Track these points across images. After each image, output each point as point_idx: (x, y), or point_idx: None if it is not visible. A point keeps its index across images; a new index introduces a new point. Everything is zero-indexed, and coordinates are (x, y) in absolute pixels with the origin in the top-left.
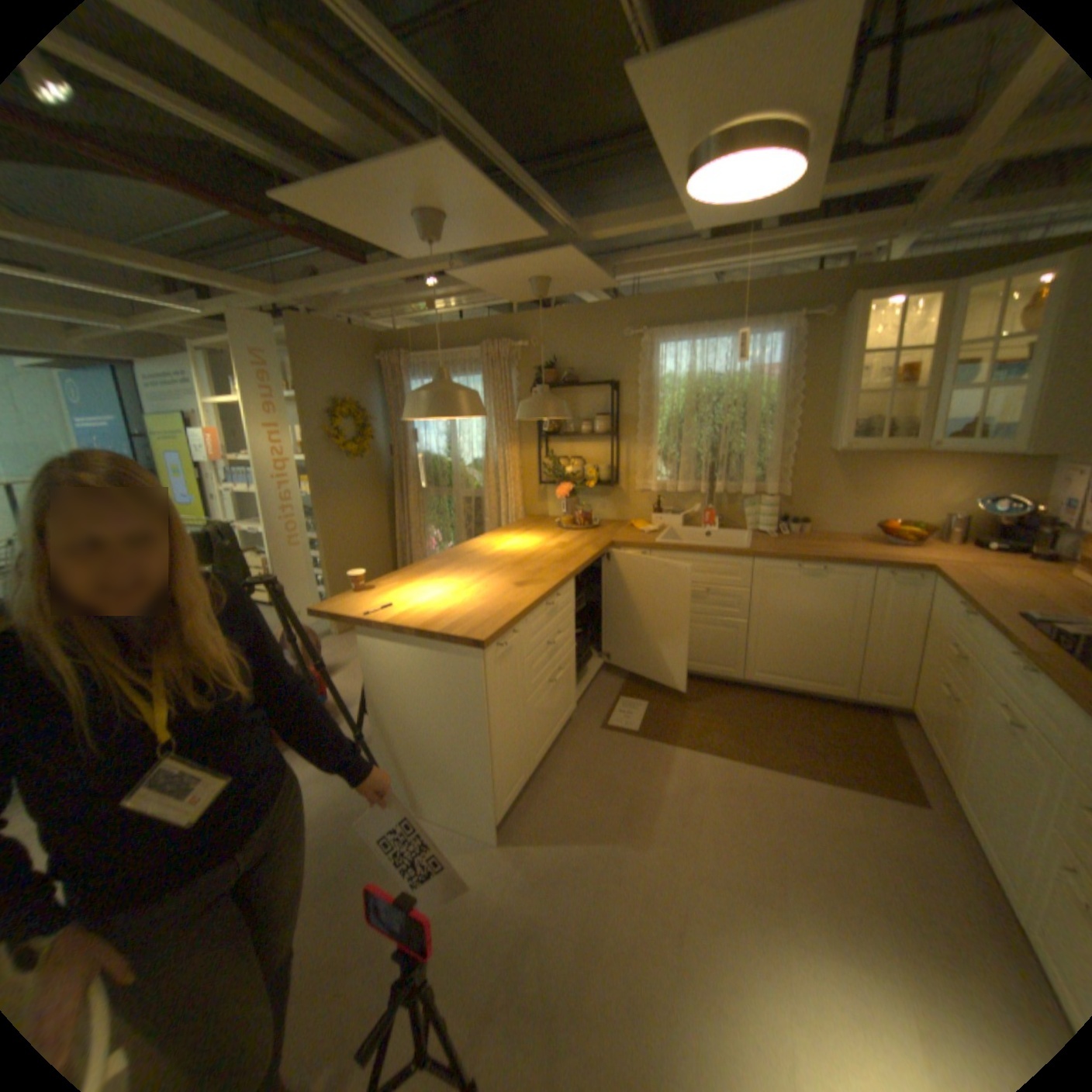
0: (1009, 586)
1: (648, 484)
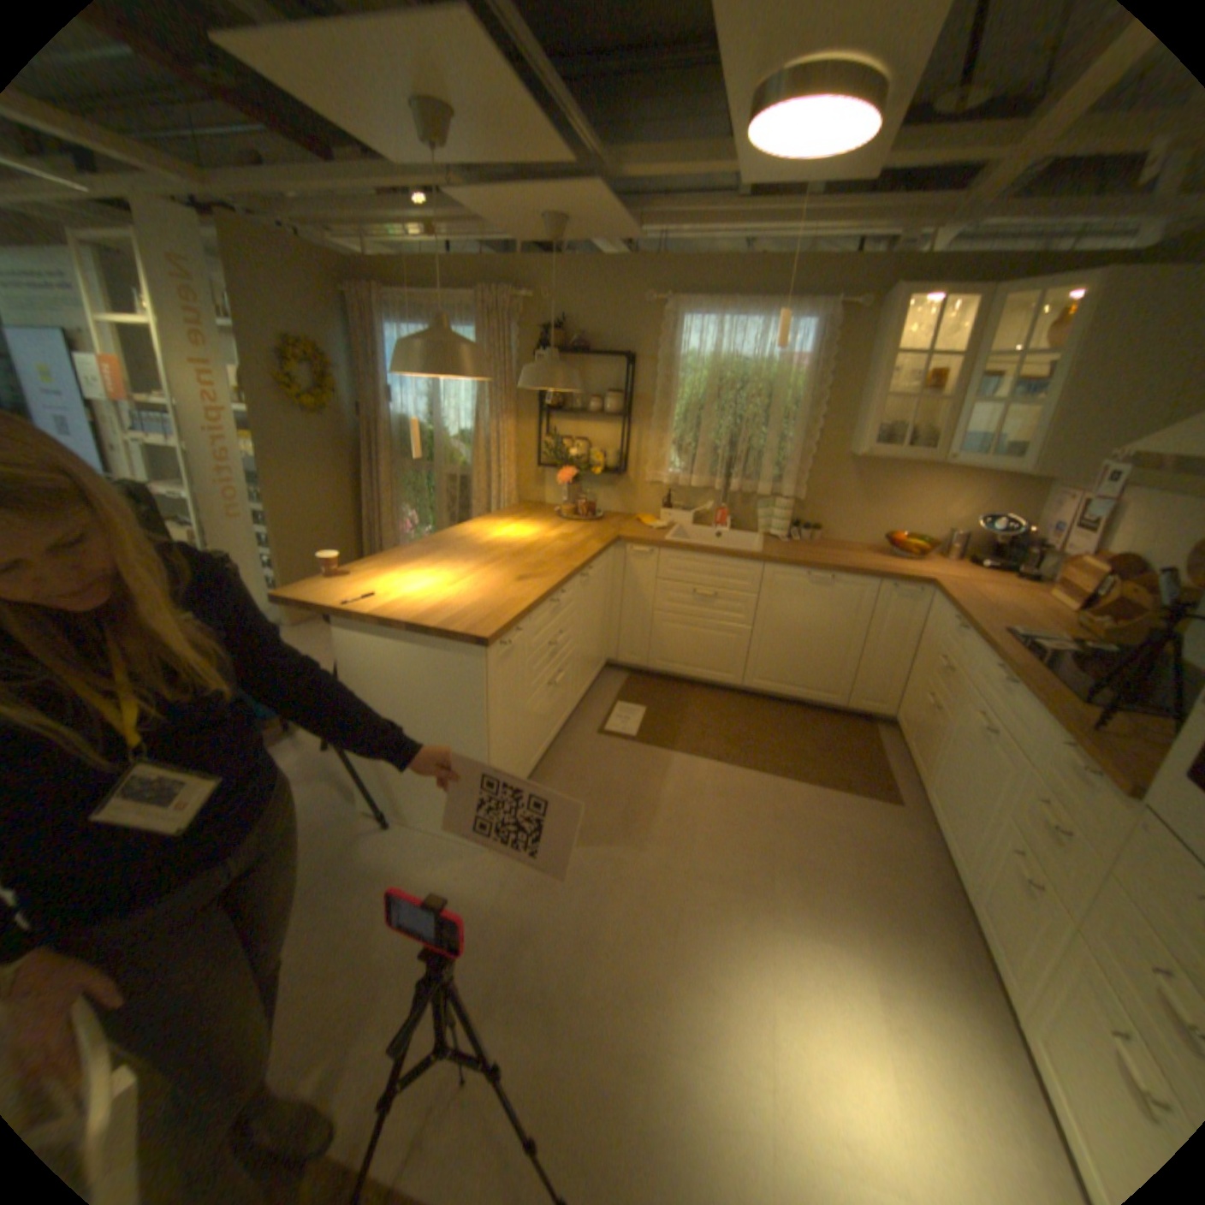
0: (998, 603)
1: (659, 476)
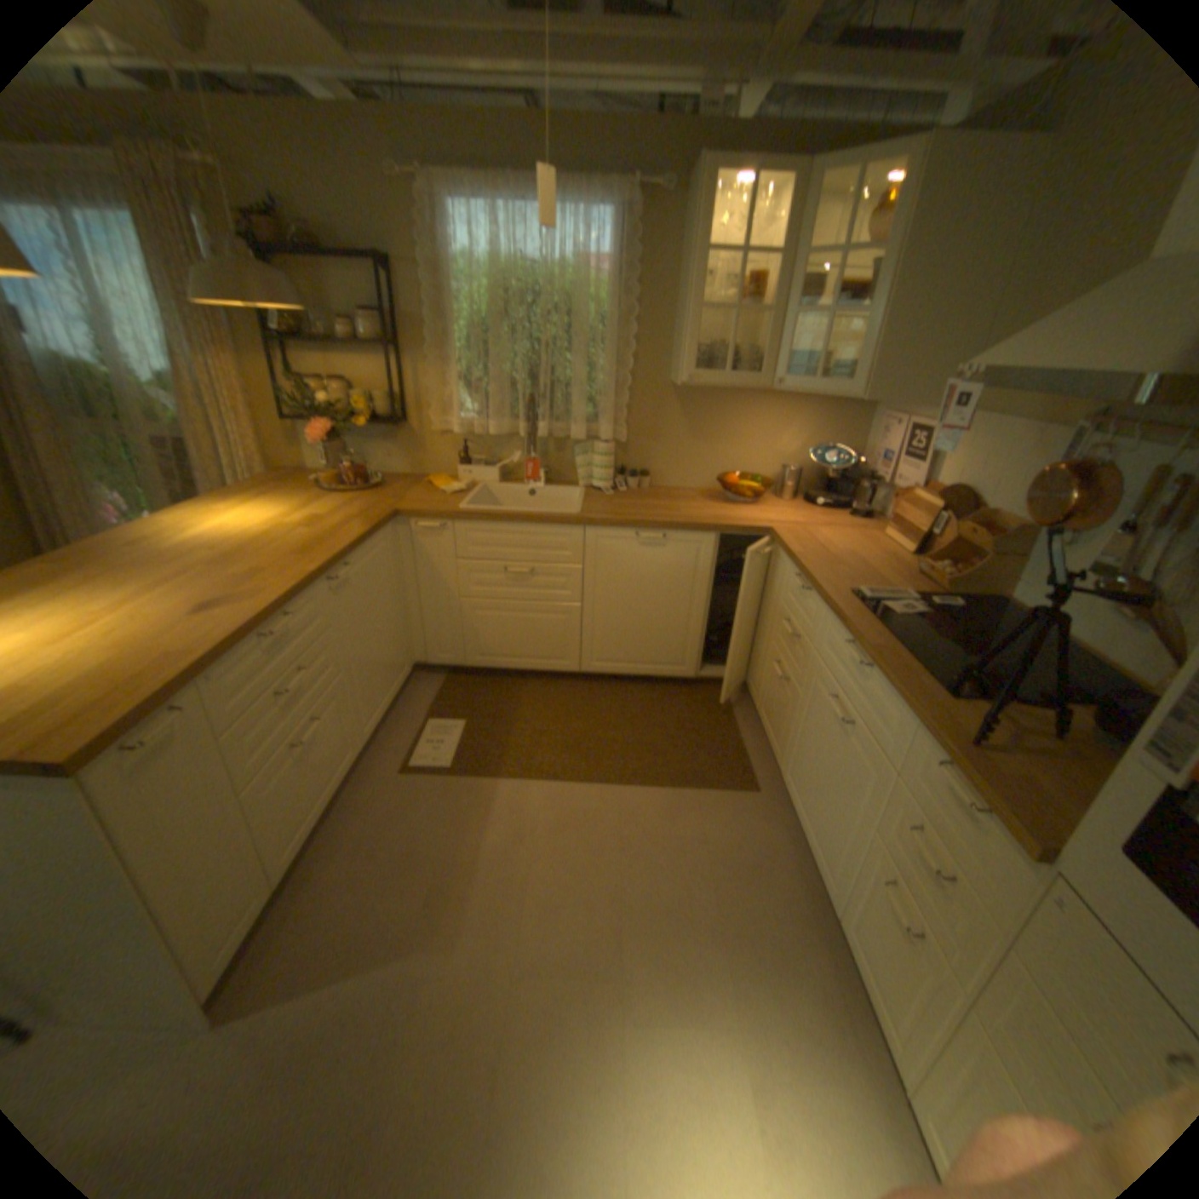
0: (838, 553)
1: (450, 422)
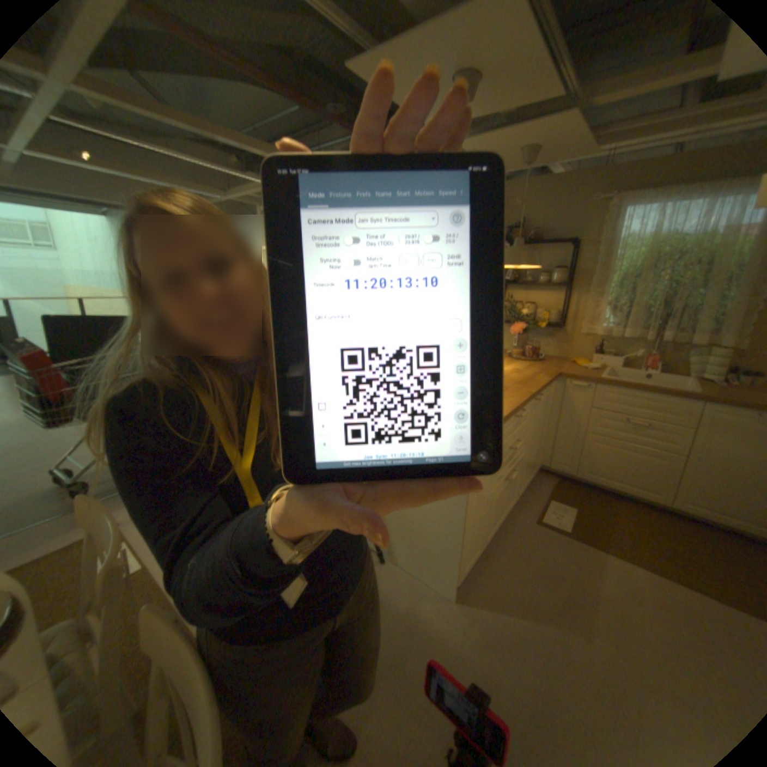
0: None
1: (593, 328)
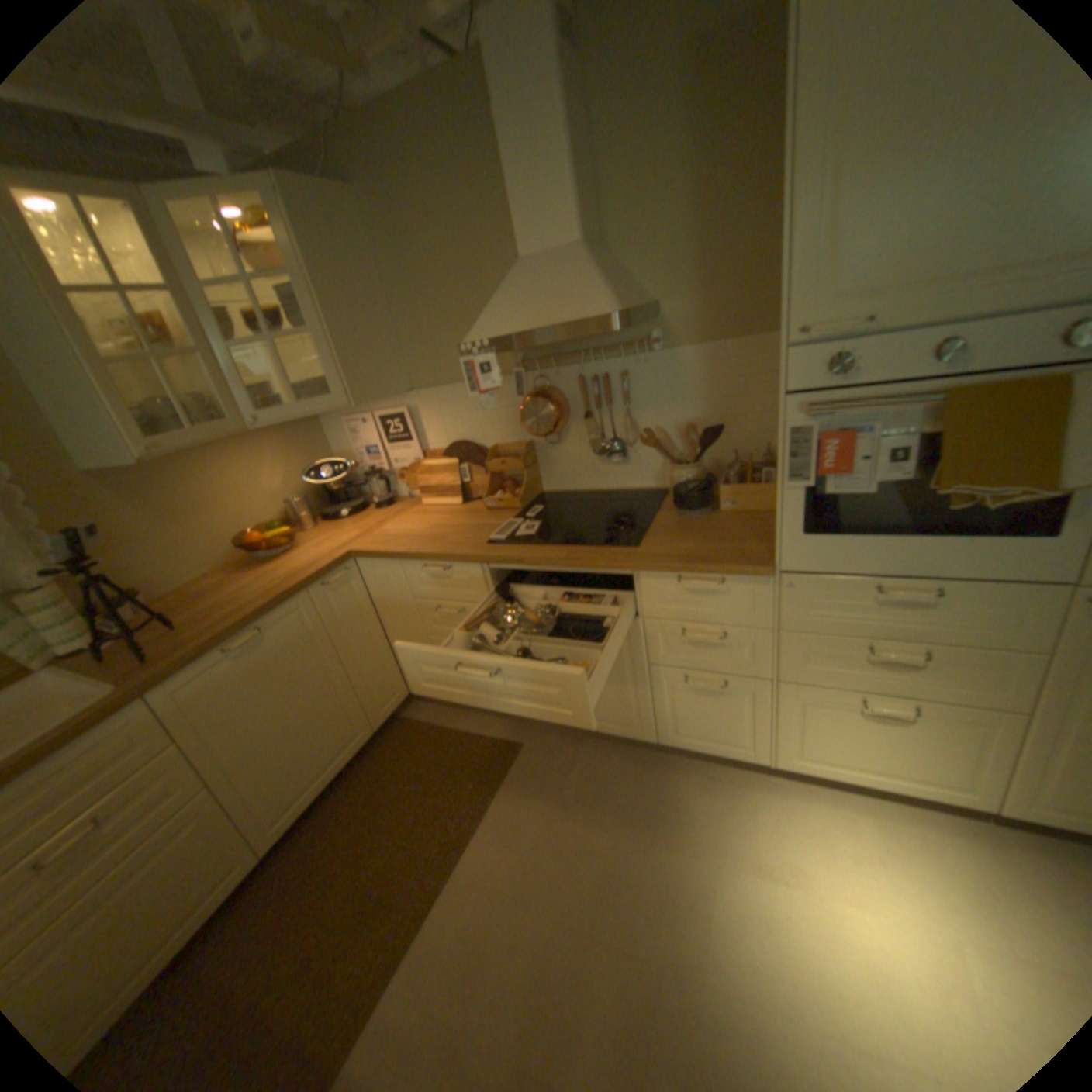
0: (427, 531)
1: None
